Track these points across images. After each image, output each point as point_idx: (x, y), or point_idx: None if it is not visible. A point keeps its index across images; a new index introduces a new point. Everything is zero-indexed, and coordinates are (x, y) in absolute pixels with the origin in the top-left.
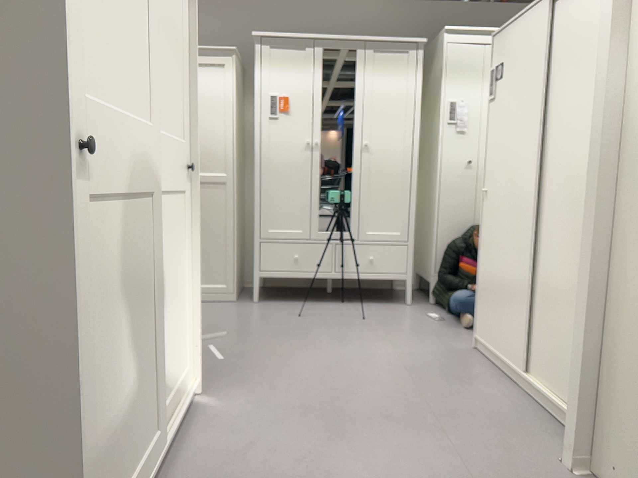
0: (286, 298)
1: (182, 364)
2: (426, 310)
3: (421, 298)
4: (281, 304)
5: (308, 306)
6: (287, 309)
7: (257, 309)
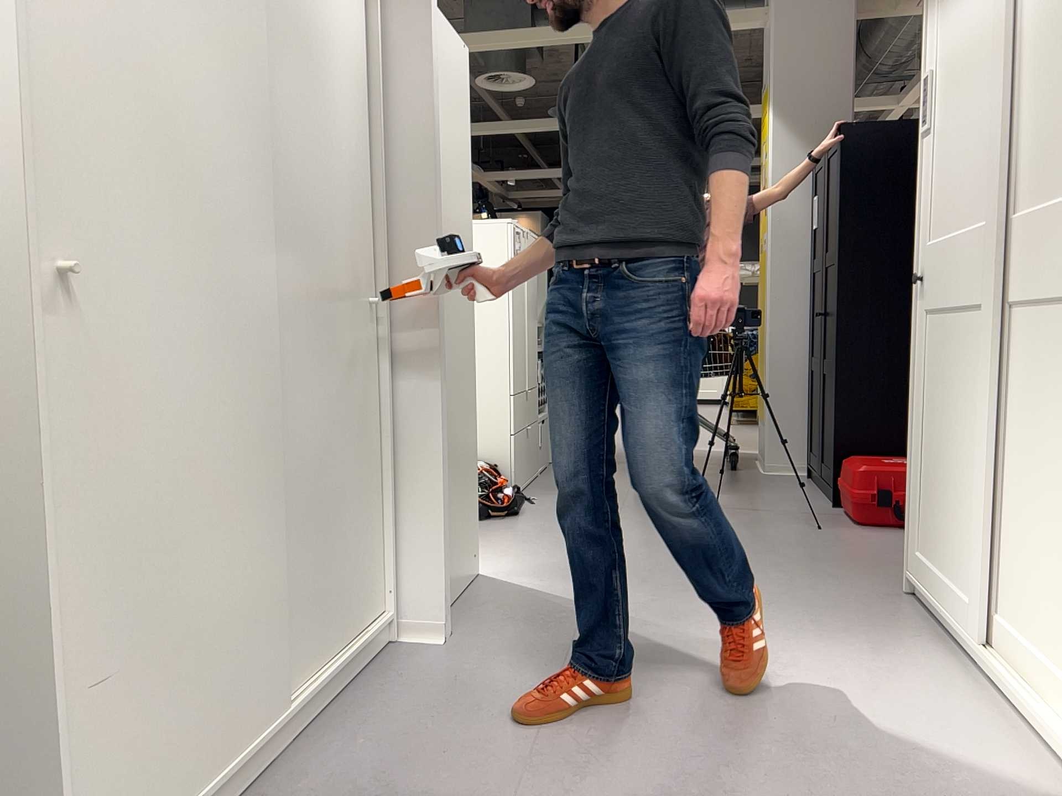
0: None
1: None
2: None
3: None
4: None
5: None
6: None
7: None
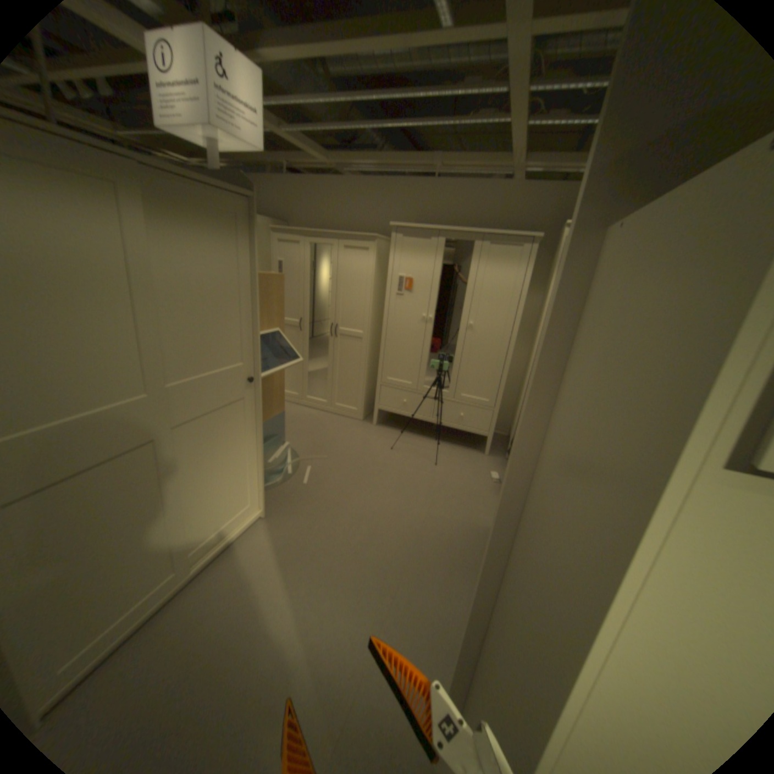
0: (399, 424)
1: (243, 504)
2: (495, 465)
3: (503, 449)
4: (390, 431)
5: (407, 437)
6: (390, 437)
7: (370, 432)
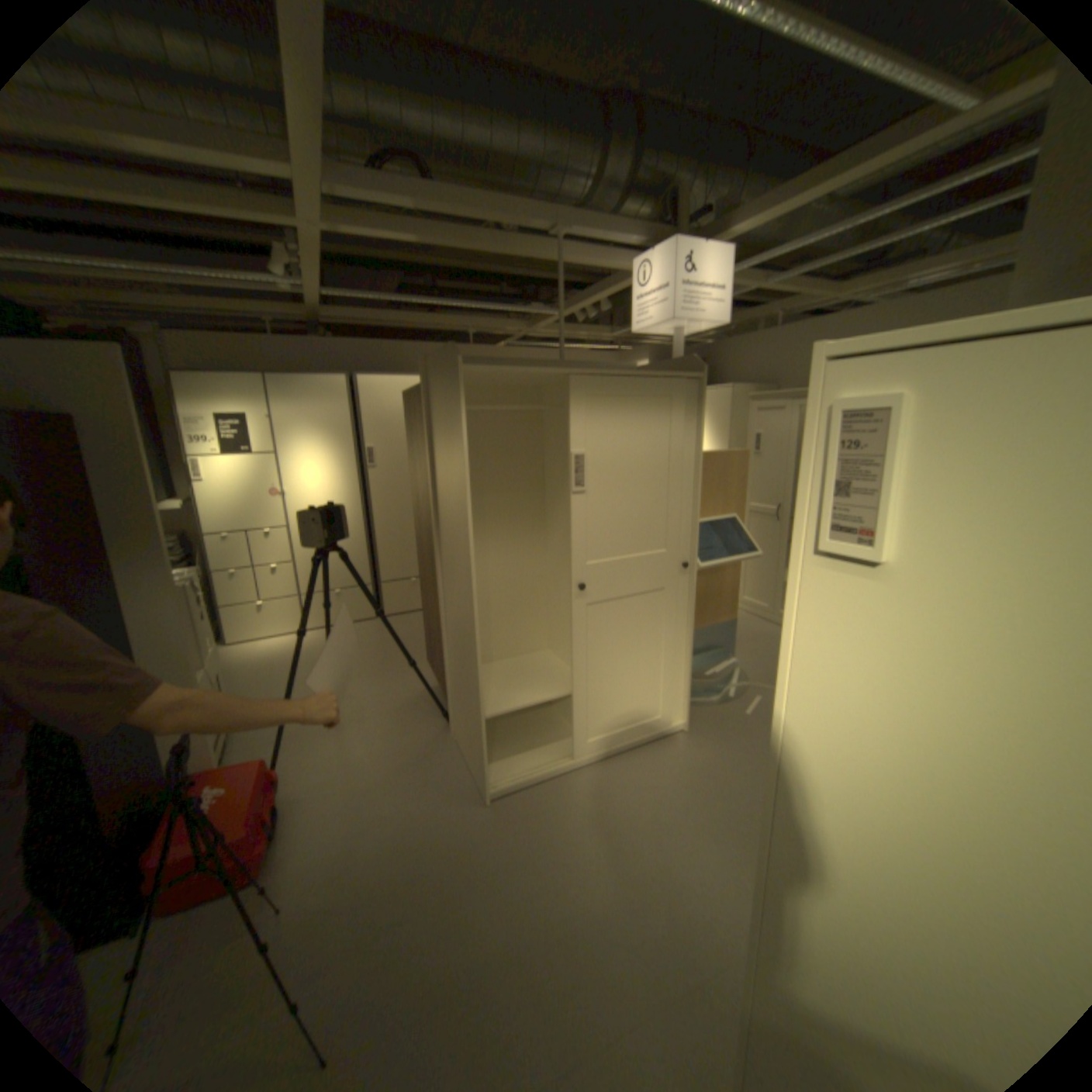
0: None
1: (664, 705)
2: None
3: None
4: None
5: None
6: None
7: None
